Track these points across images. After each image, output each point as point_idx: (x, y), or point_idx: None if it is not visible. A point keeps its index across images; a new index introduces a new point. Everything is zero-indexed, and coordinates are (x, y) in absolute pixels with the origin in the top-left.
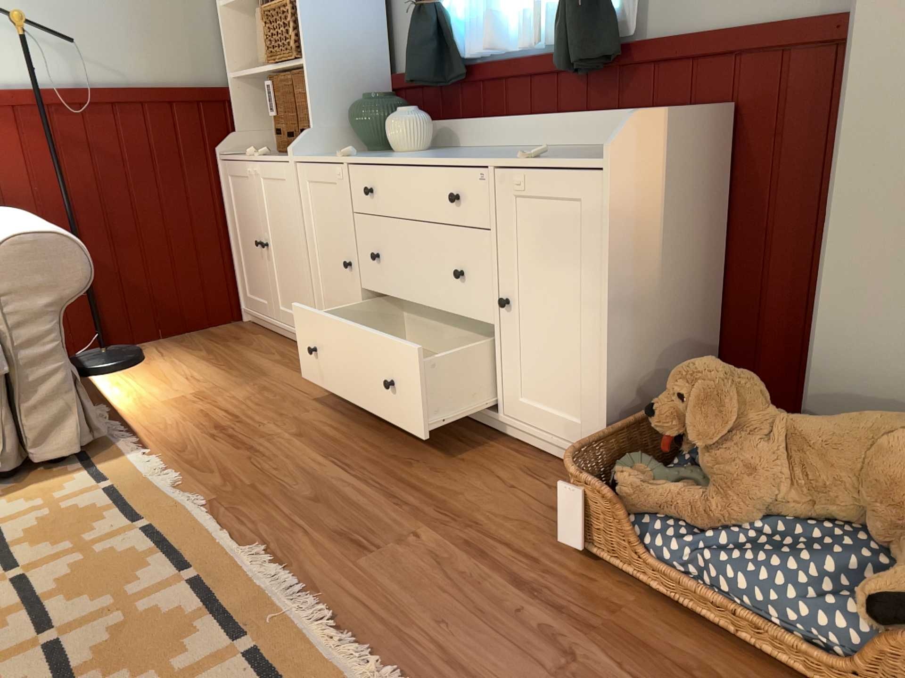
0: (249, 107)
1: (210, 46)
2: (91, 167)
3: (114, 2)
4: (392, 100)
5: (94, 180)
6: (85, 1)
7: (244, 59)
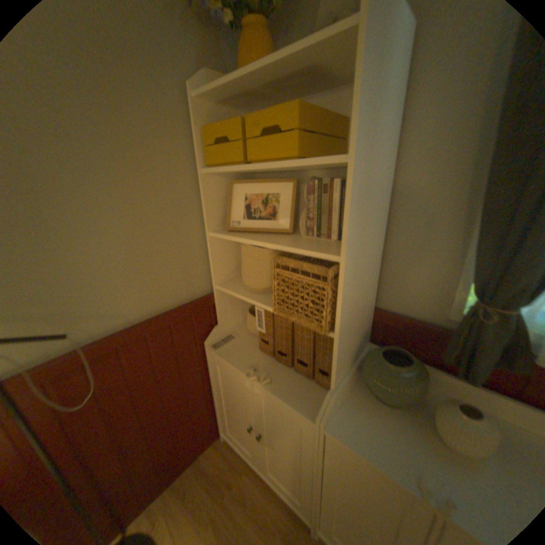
0: (229, 303)
1: (199, 263)
2: (94, 410)
3: (110, 250)
4: (425, 372)
5: (98, 419)
6: (75, 256)
7: (227, 269)
